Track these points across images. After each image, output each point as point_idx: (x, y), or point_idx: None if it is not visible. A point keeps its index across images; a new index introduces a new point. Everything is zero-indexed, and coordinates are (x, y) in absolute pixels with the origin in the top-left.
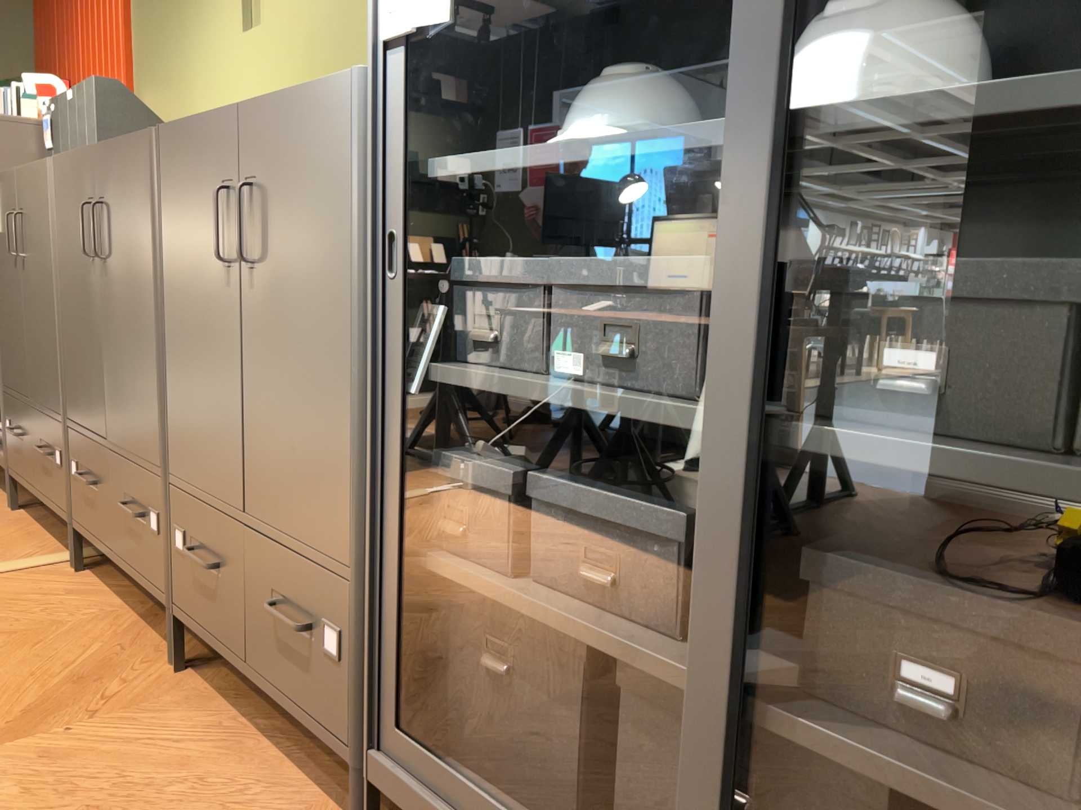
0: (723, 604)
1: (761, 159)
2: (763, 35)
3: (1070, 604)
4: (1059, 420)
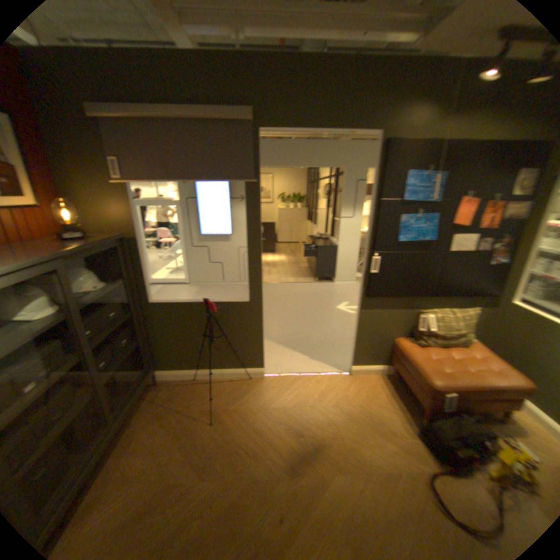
0: (94, 379)
1: (73, 322)
2: (70, 305)
3: (98, 349)
4: (97, 331)
